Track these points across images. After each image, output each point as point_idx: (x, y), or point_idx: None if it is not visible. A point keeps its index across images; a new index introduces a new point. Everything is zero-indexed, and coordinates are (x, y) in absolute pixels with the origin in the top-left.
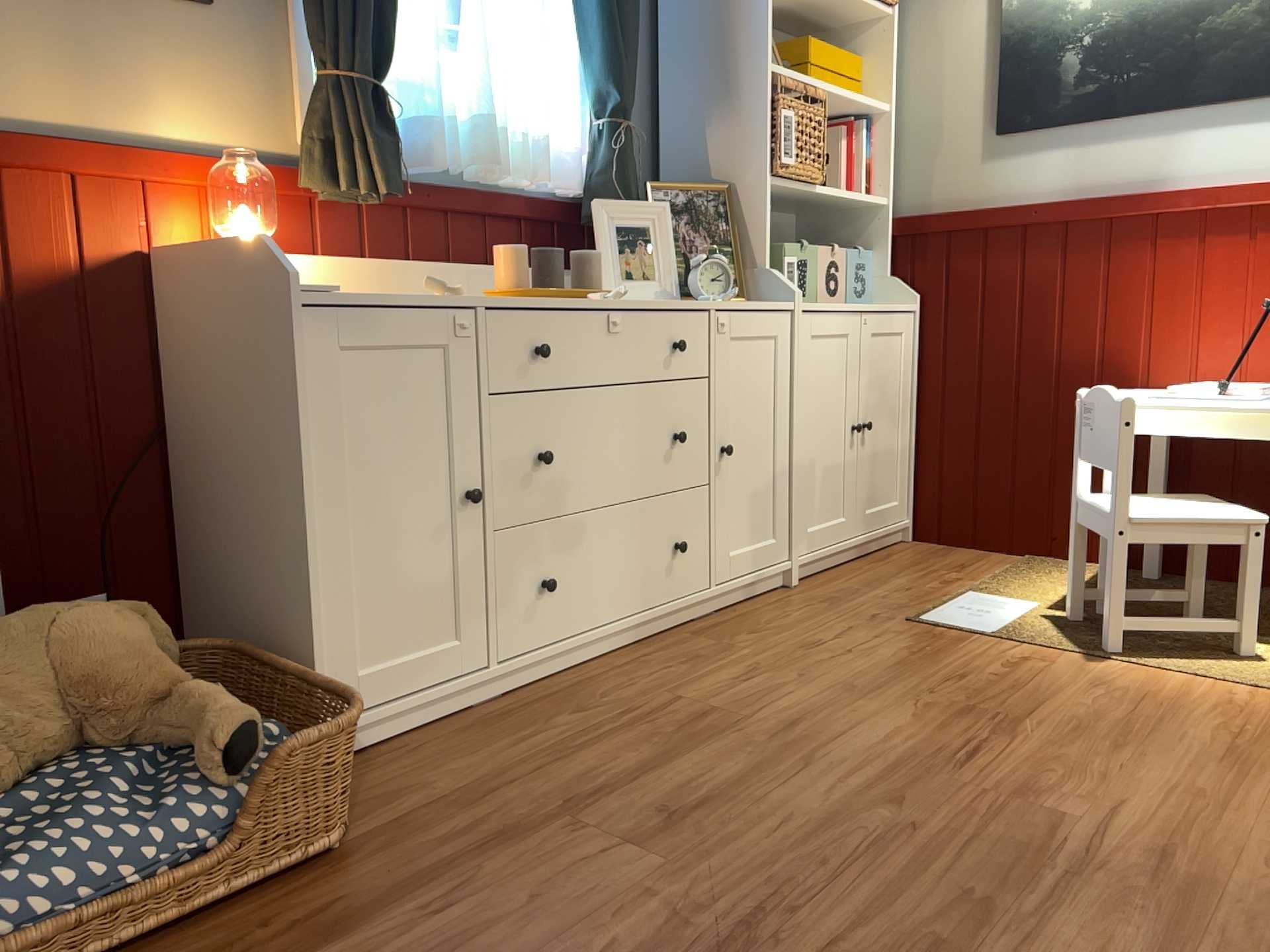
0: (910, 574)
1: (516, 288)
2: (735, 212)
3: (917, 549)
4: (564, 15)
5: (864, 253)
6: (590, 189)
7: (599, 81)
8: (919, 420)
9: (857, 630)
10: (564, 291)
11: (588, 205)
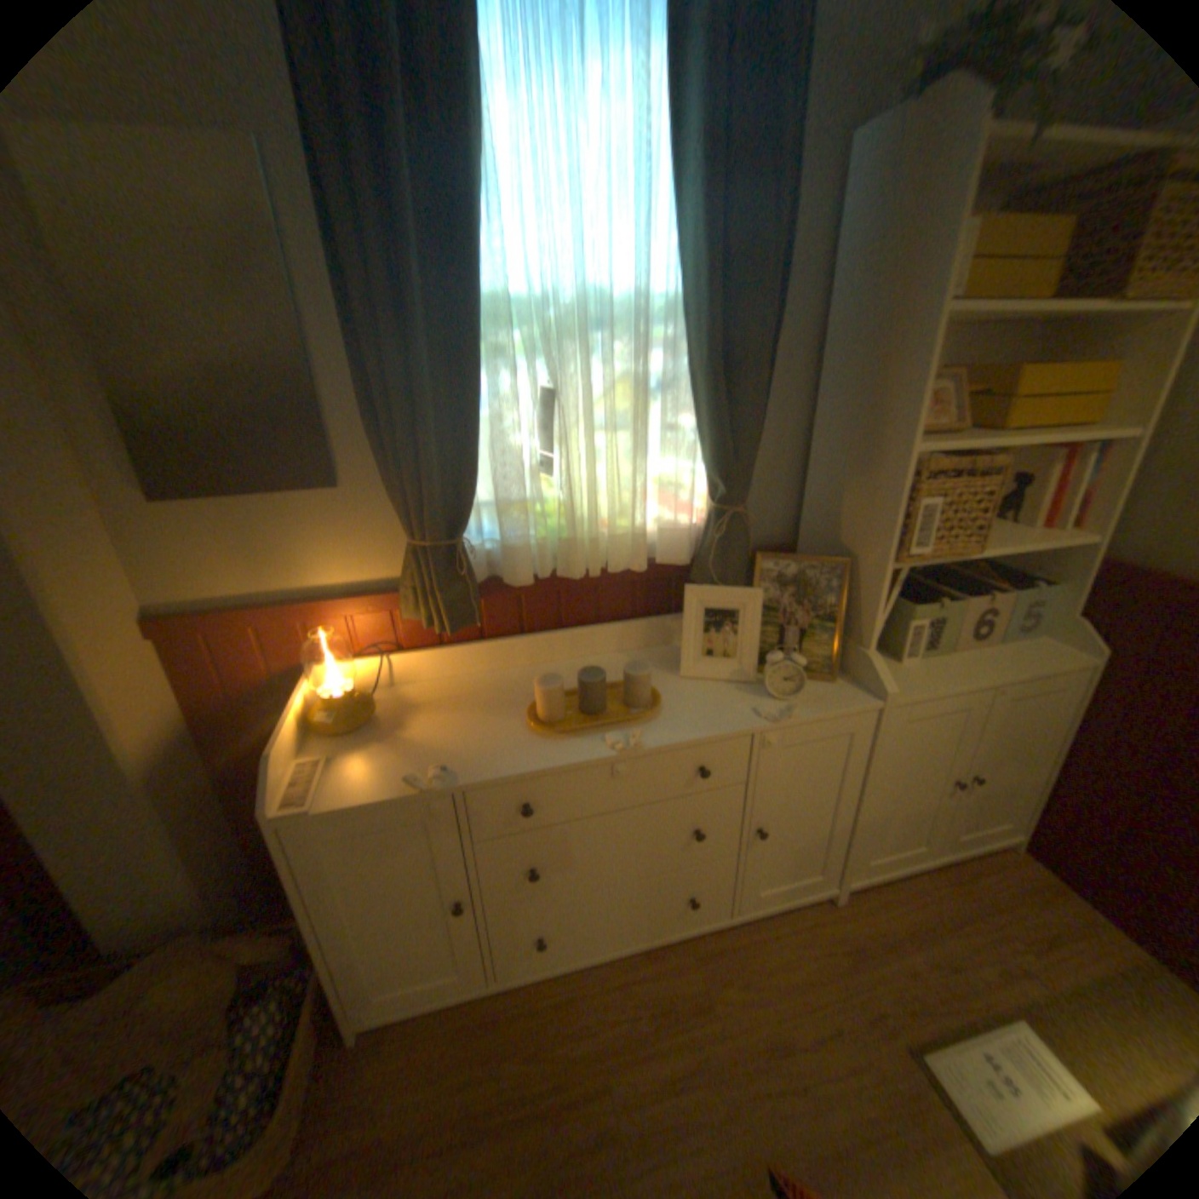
0: (978, 936)
1: (544, 723)
2: (854, 584)
3: (1021, 877)
4: (683, 404)
5: (1054, 584)
6: (699, 559)
7: (710, 469)
8: (1069, 765)
9: (843, 1043)
10: (588, 728)
11: (695, 572)
